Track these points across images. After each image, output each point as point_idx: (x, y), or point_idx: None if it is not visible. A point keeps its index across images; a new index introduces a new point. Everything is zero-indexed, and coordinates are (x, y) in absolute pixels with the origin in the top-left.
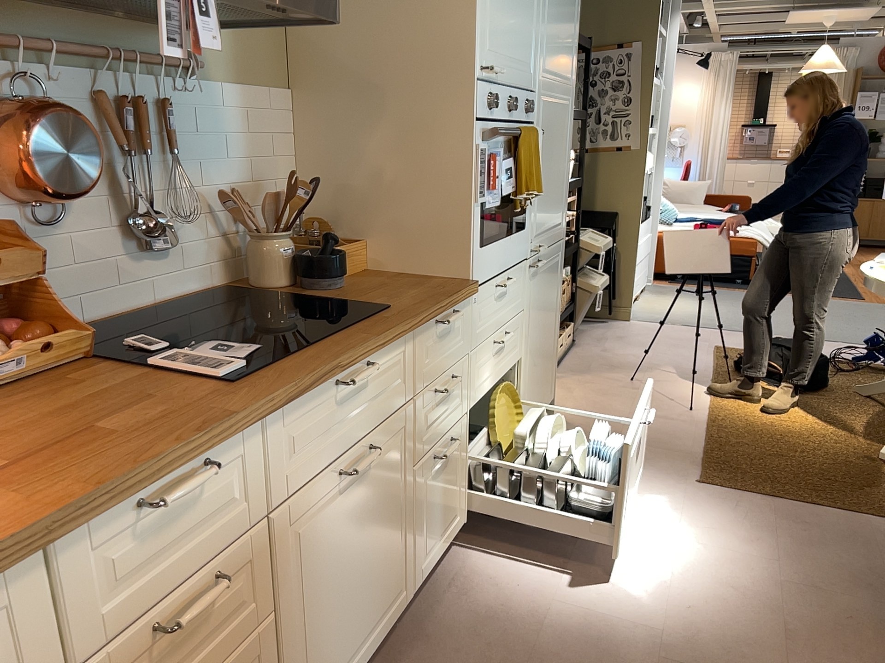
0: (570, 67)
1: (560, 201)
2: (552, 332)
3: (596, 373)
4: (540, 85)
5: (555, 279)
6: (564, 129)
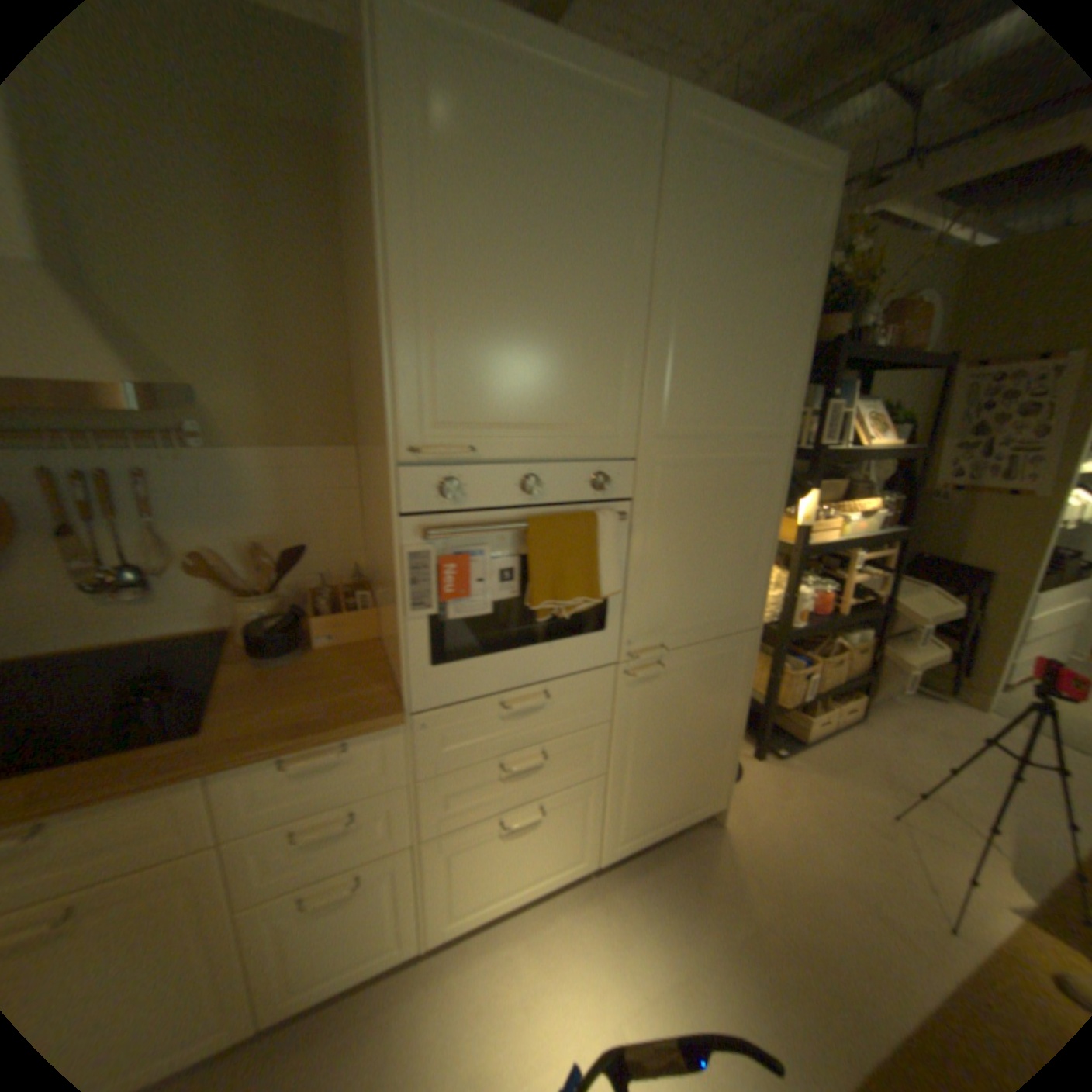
0: (774, 411)
1: (738, 586)
2: (714, 741)
3: (852, 785)
4: (648, 447)
5: (723, 681)
6: (753, 495)
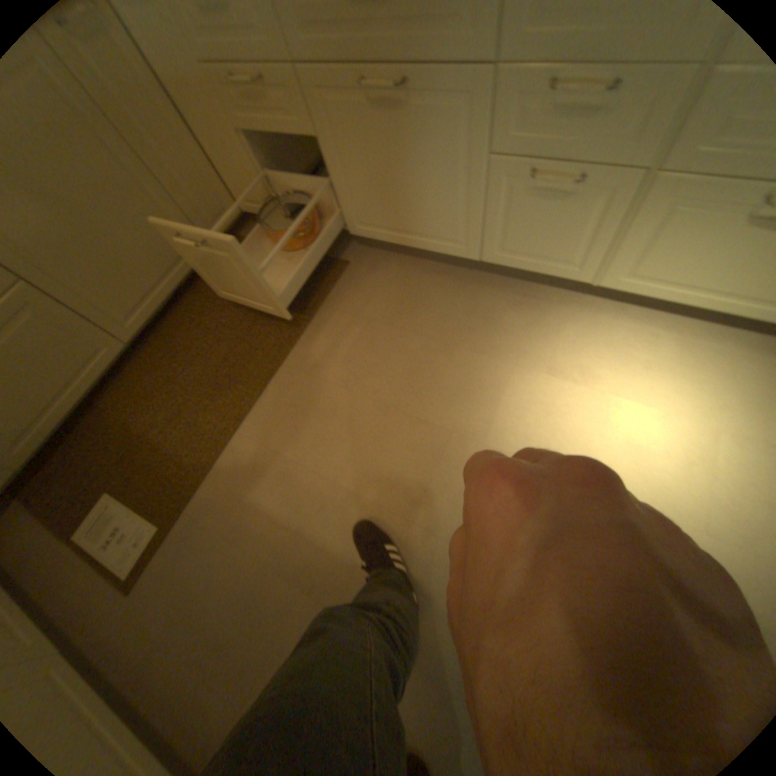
0: None
1: None
2: None
3: None
4: None
5: None
6: None
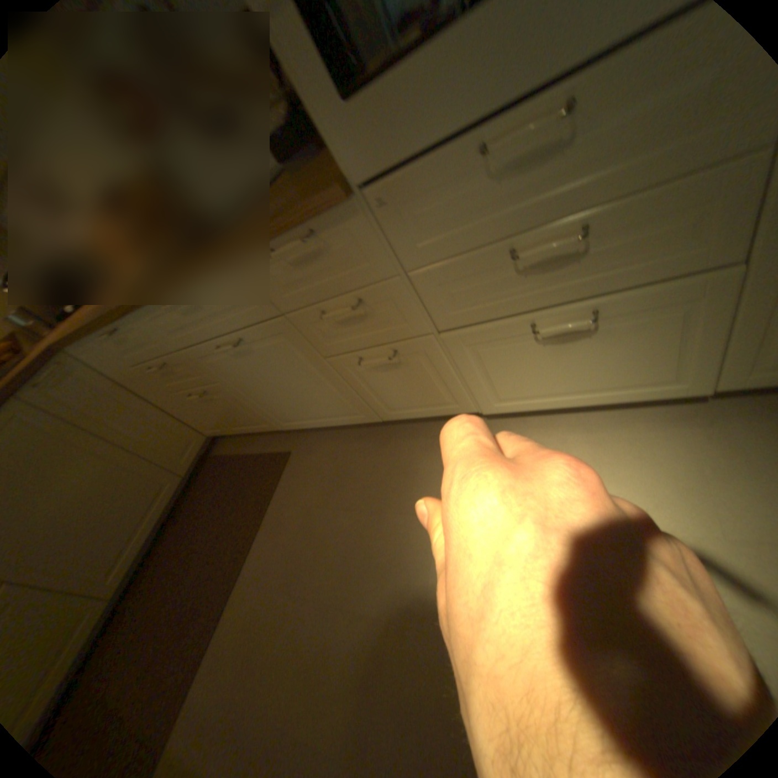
0: None
1: None
2: None
3: None
4: None
5: None
6: None
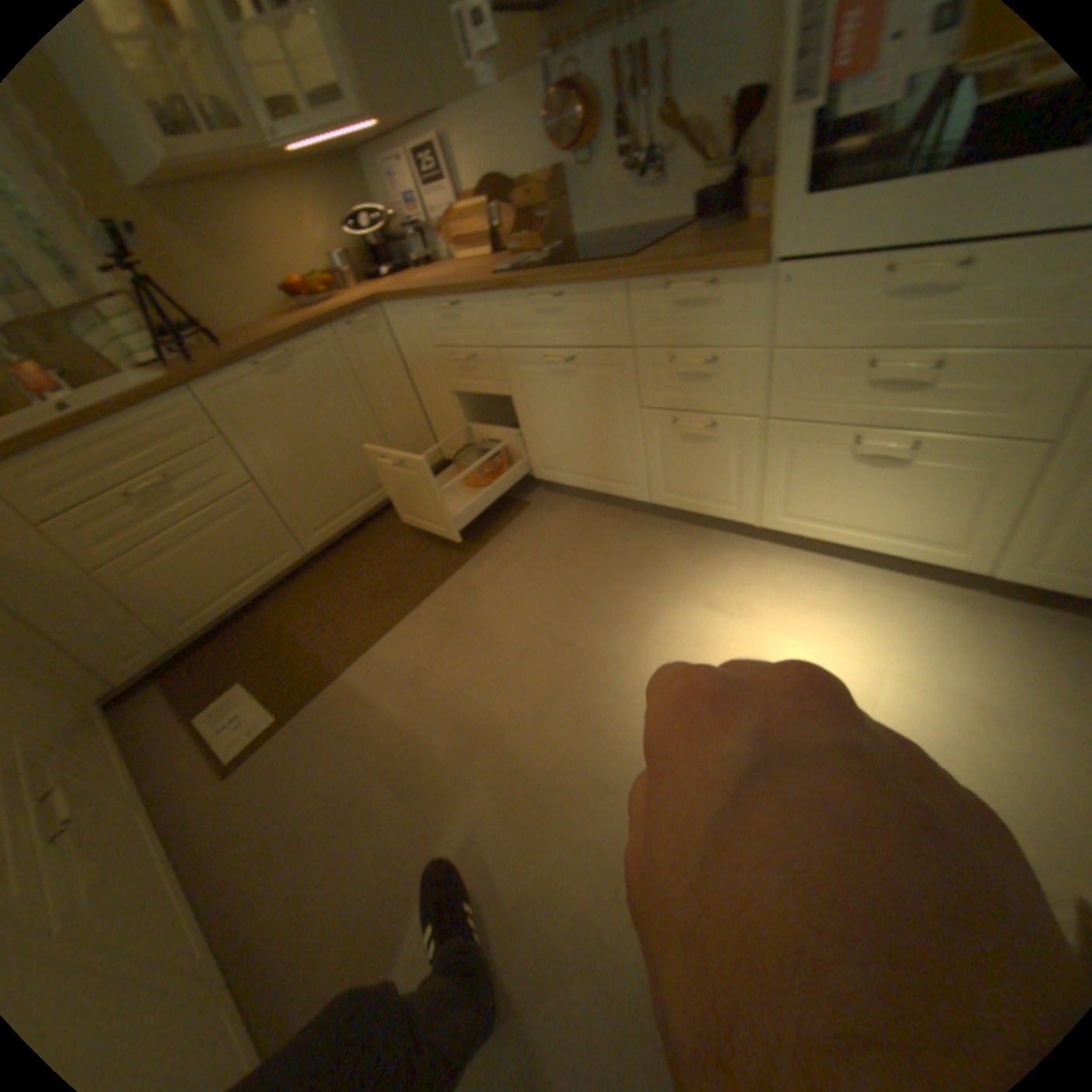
0: None
1: None
2: None
3: None
4: None
5: None
6: None
